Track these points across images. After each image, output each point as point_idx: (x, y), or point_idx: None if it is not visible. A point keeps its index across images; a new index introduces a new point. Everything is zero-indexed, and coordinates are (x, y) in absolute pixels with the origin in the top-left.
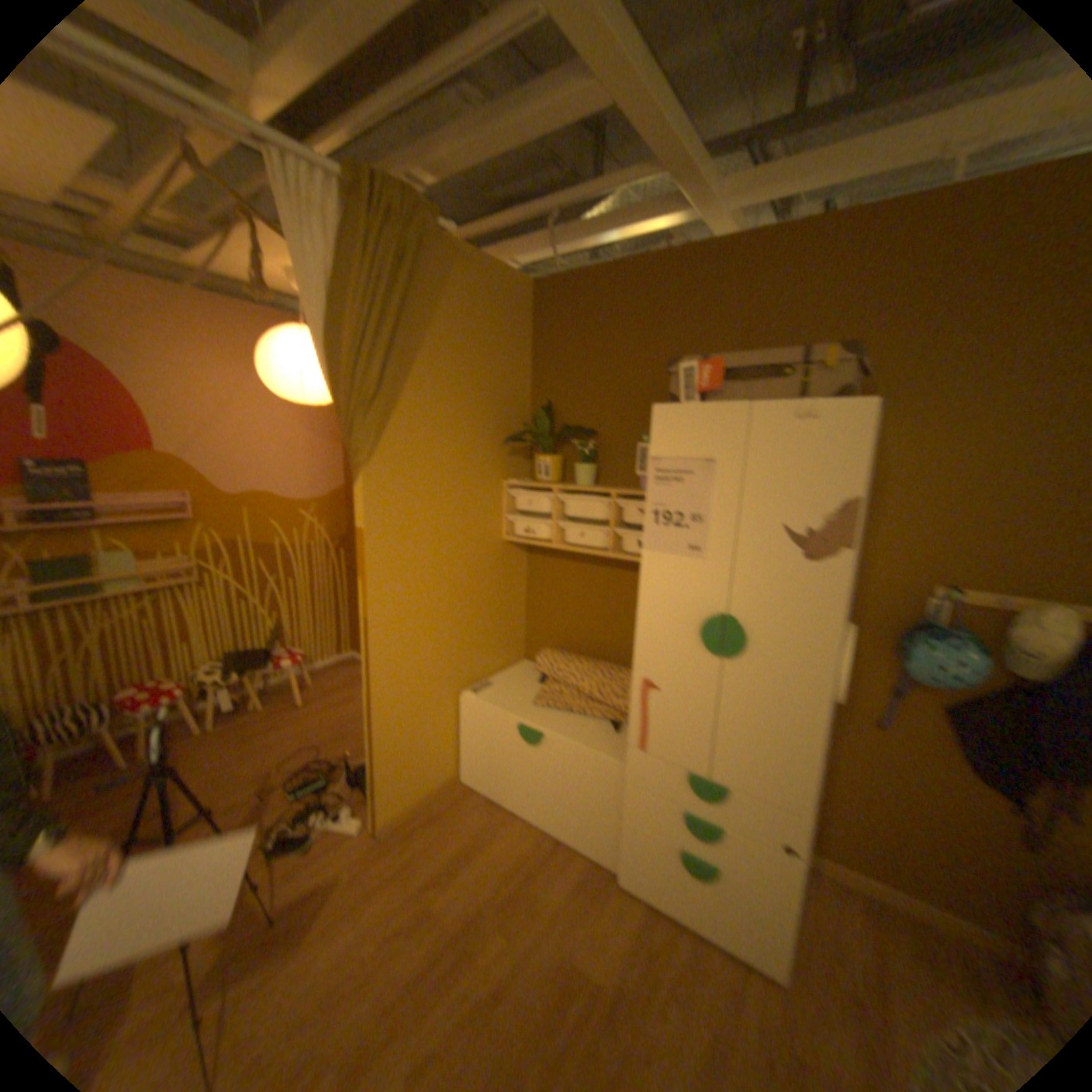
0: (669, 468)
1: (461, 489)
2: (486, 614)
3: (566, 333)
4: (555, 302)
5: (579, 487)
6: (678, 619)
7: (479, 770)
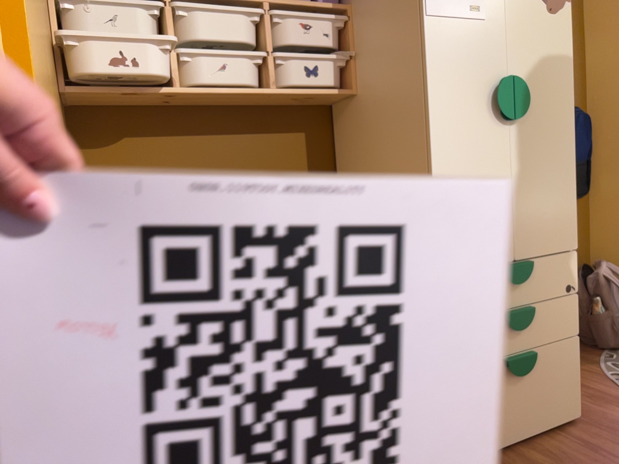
0: None
1: None
2: None
3: None
4: None
5: None
6: (472, 94)
7: None
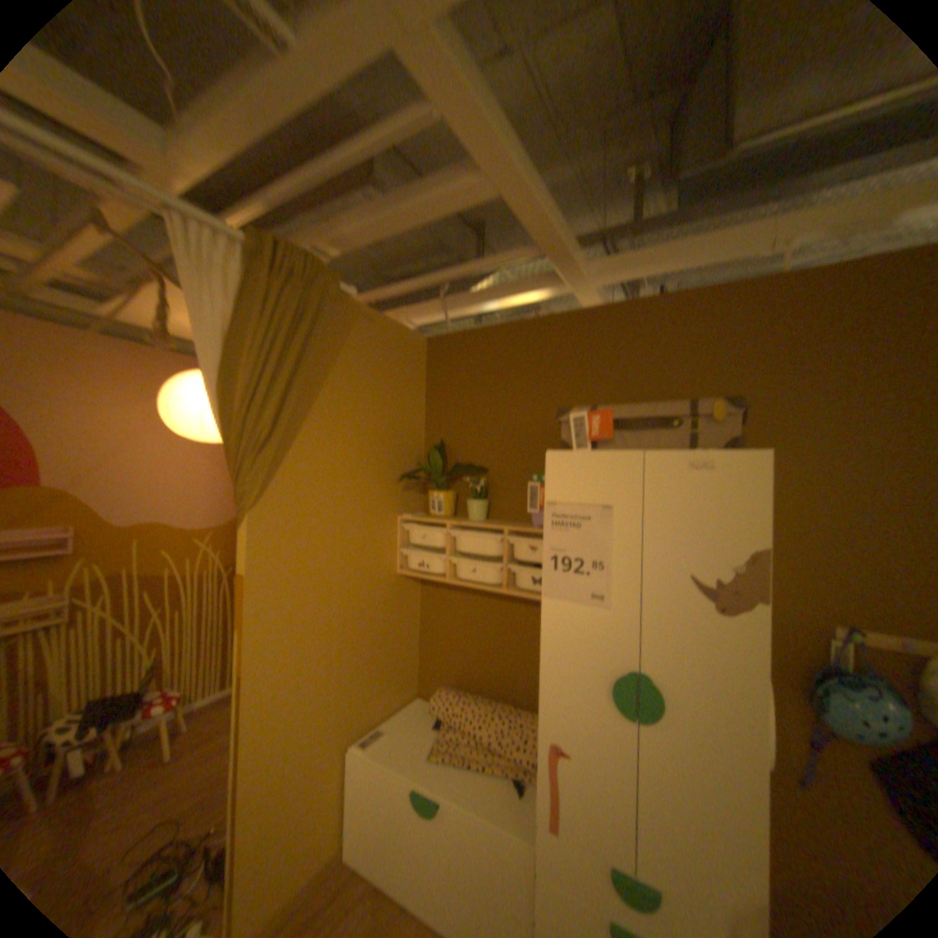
0: (567, 514)
1: (357, 527)
2: (379, 655)
3: (458, 383)
4: (448, 357)
5: (473, 524)
6: (587, 677)
7: (366, 850)
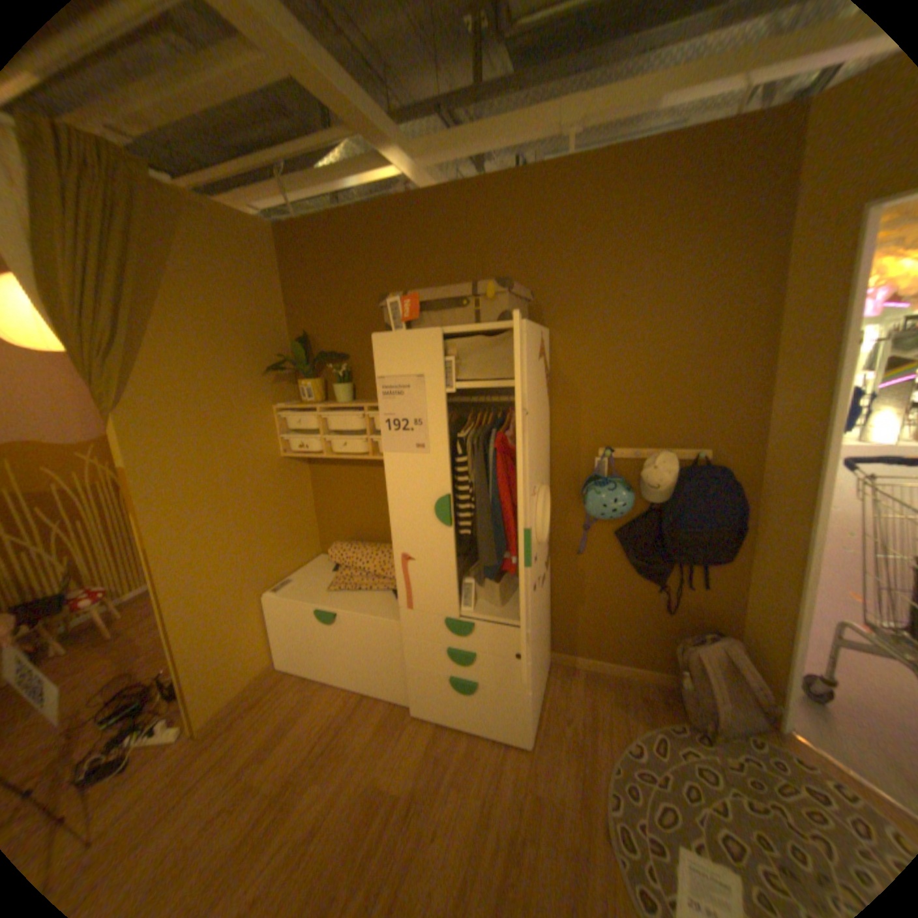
0: (392, 385)
1: (230, 418)
2: (277, 523)
3: (310, 272)
4: (295, 244)
5: (338, 405)
6: (419, 503)
7: (291, 656)
